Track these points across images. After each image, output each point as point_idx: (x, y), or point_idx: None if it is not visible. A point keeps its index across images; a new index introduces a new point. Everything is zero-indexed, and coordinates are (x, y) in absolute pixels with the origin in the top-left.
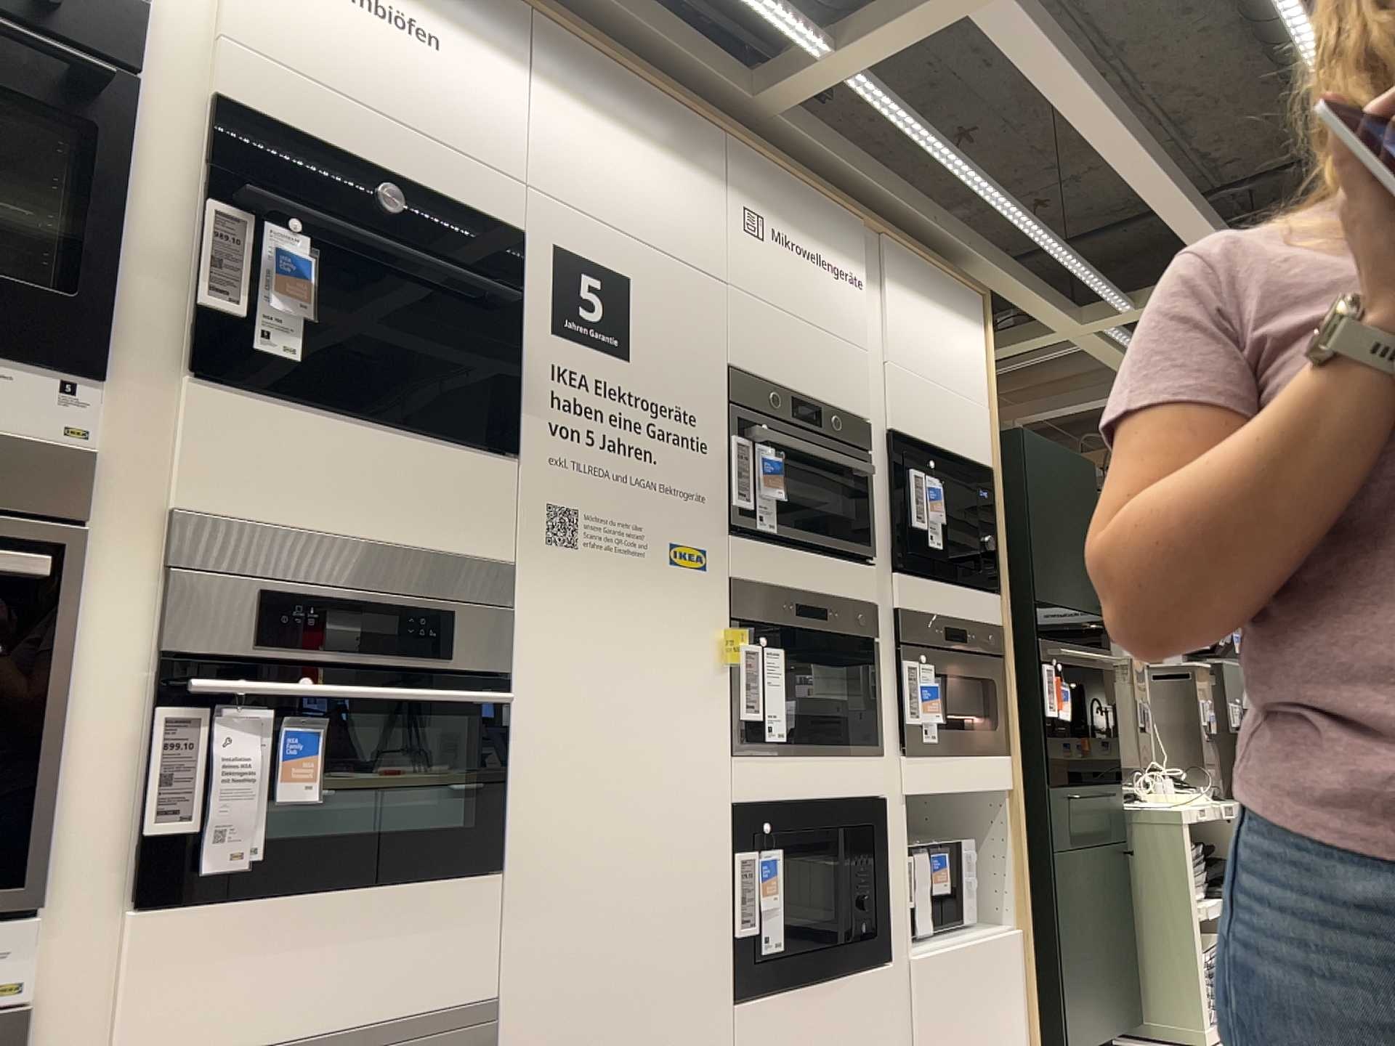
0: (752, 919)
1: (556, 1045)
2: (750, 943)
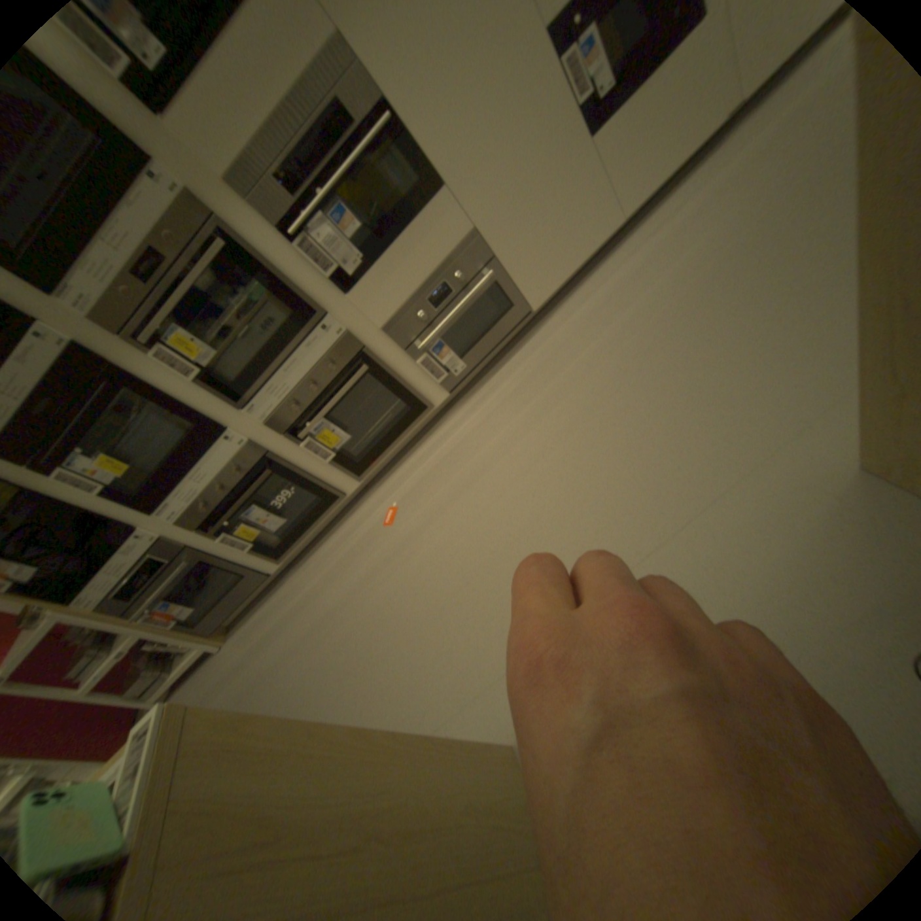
0: (587, 86)
1: (510, 222)
2: (591, 99)
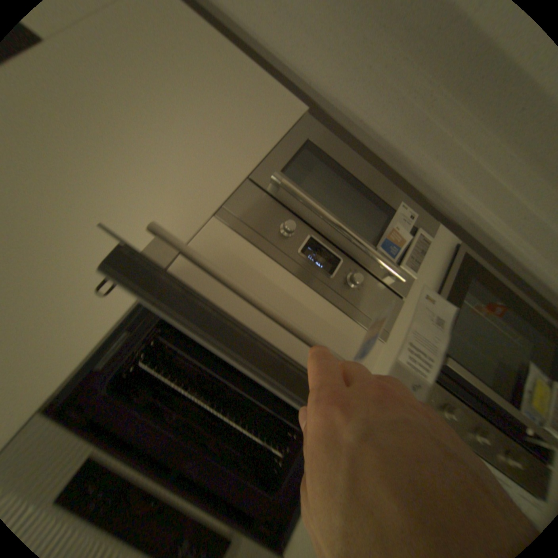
0: None
1: (201, 159)
2: None
